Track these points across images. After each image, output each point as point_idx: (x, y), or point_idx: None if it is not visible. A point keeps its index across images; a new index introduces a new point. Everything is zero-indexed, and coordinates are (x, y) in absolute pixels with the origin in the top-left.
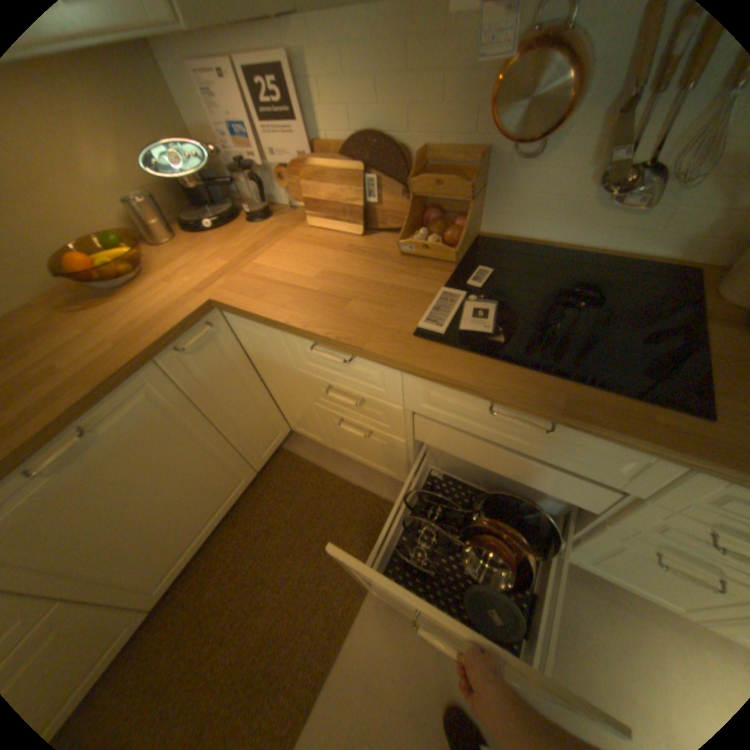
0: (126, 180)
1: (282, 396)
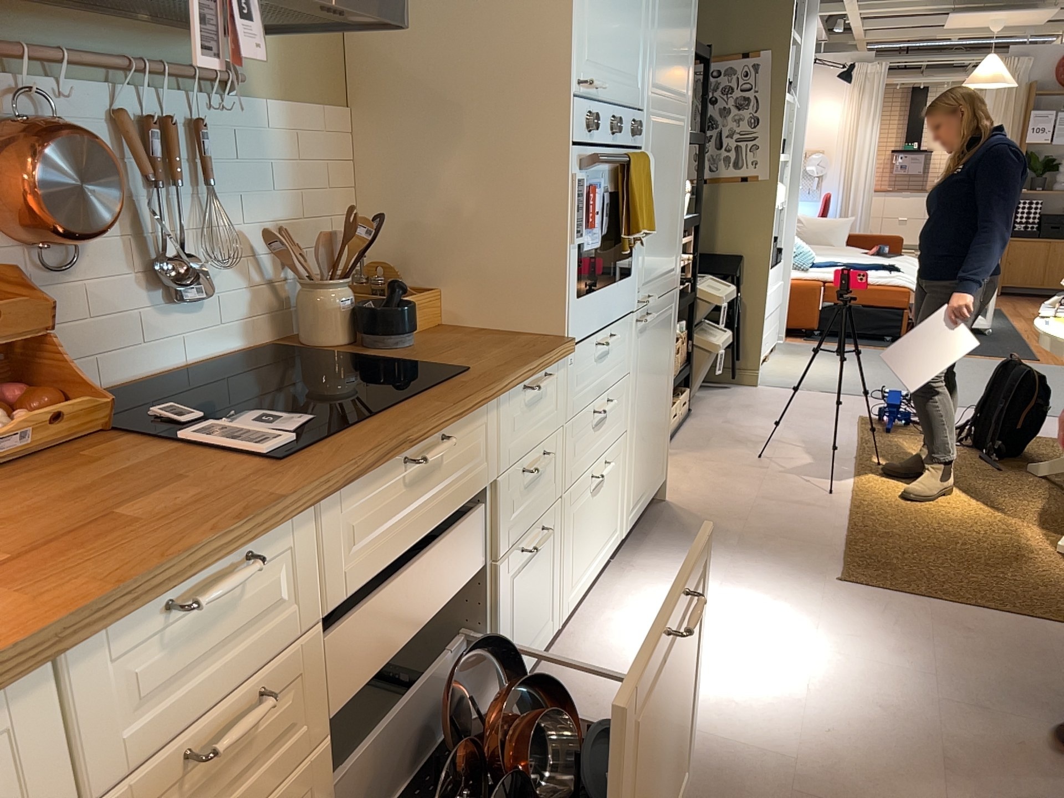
0: None
1: None
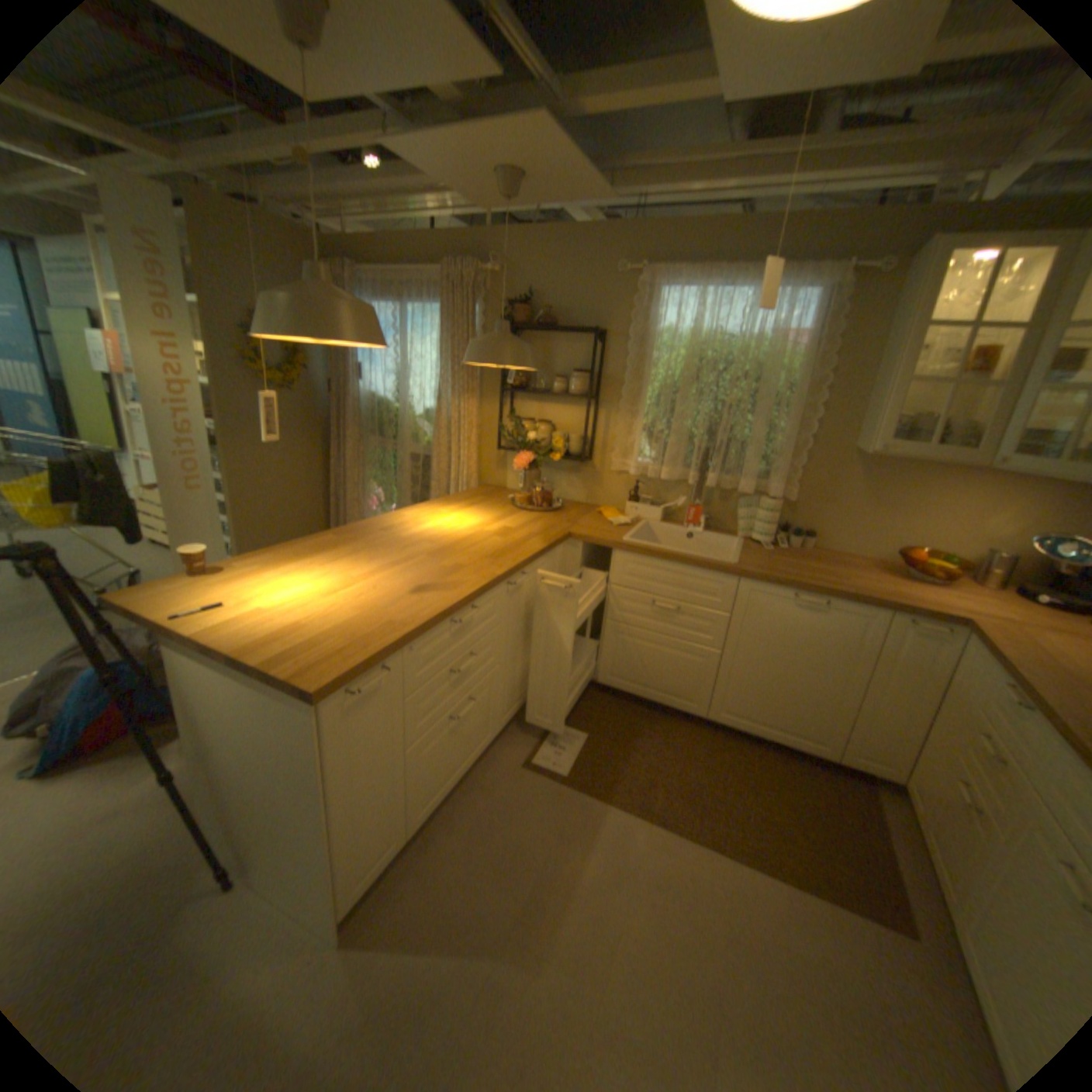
0: (1013, 544)
1: (938, 738)
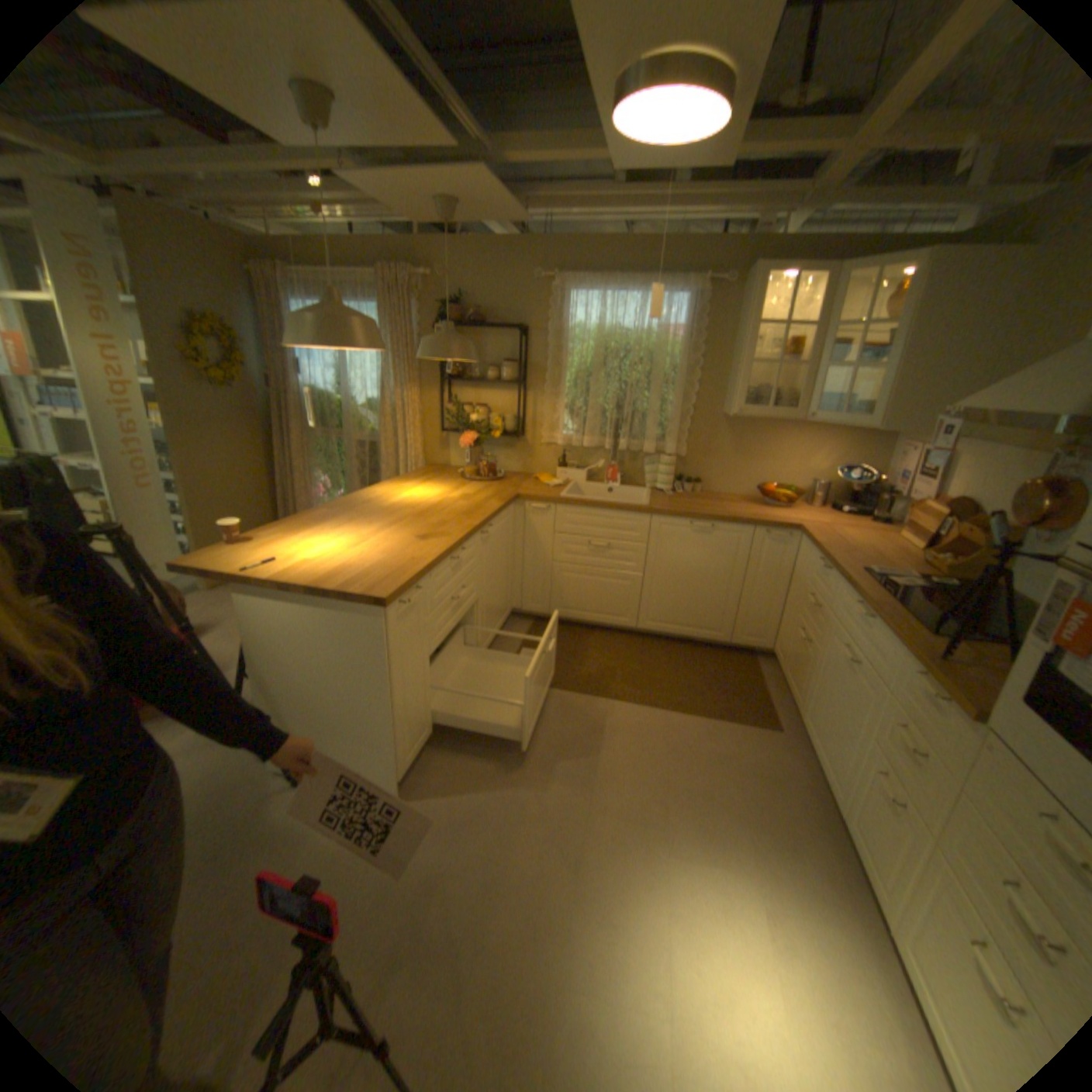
0: (827, 475)
1: (788, 610)
